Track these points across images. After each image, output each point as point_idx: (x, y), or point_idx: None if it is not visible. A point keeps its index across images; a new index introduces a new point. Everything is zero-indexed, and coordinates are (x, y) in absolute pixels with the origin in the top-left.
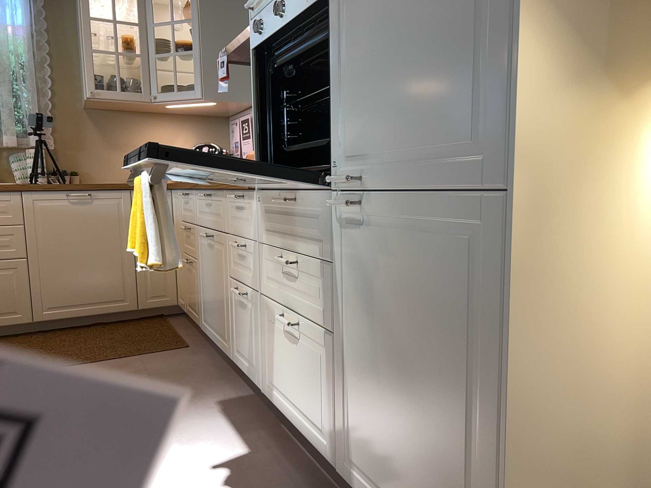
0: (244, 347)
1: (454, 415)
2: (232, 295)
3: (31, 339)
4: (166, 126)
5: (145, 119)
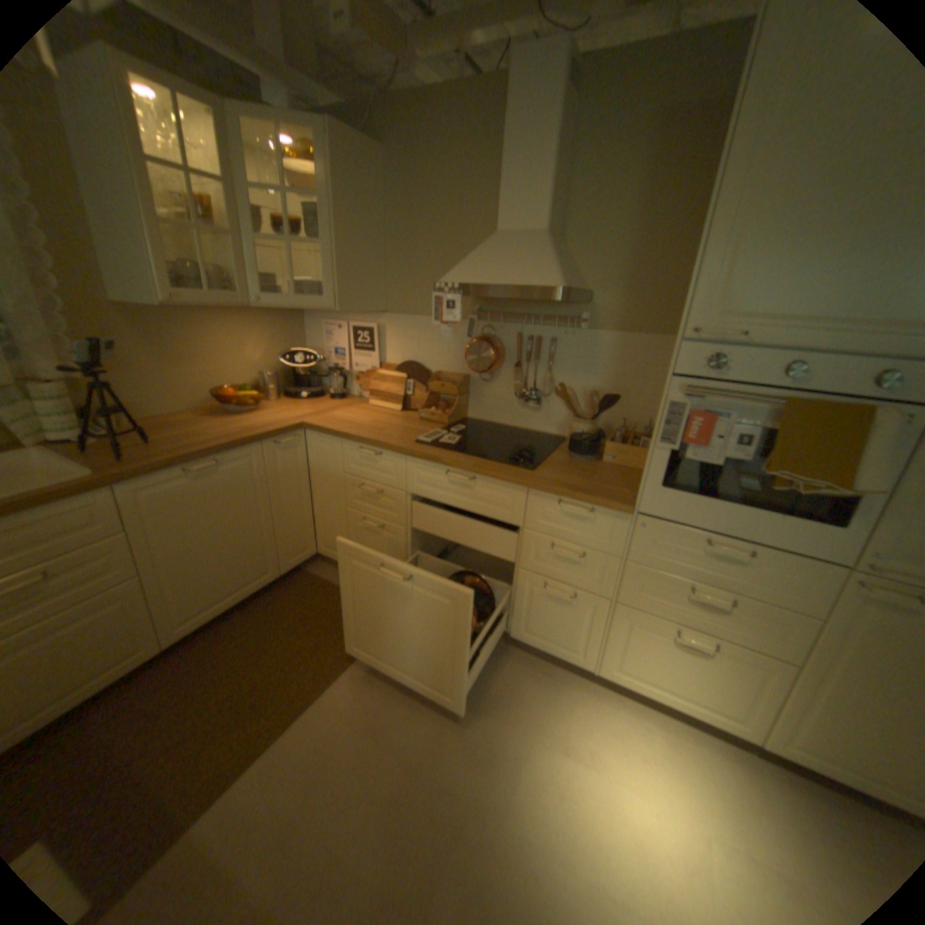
0: (549, 631)
1: None
2: (527, 584)
3: (168, 671)
4: (234, 324)
5: (206, 315)
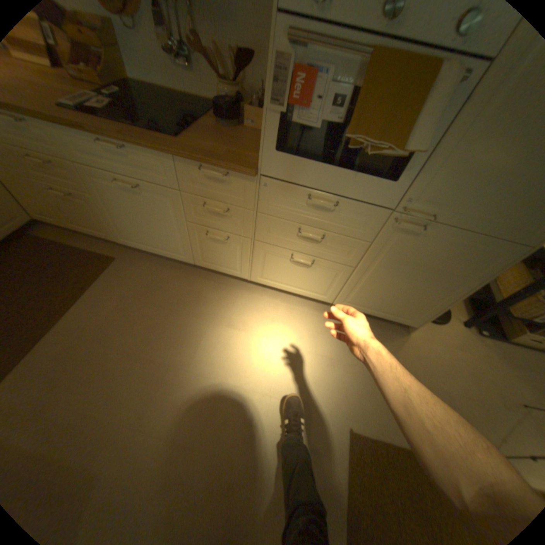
0: (218, 260)
1: (433, 292)
2: (196, 233)
3: None
4: None
5: None
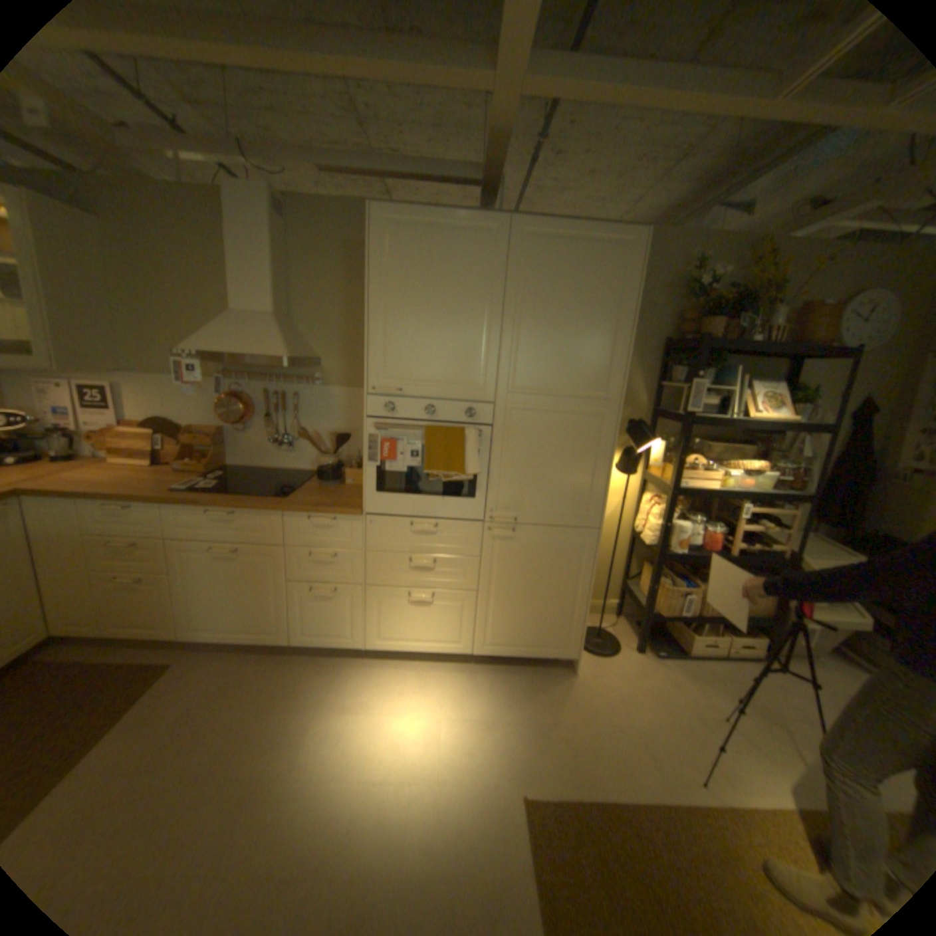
0: (321, 628)
1: (561, 599)
2: (296, 594)
3: None
4: None
5: None
